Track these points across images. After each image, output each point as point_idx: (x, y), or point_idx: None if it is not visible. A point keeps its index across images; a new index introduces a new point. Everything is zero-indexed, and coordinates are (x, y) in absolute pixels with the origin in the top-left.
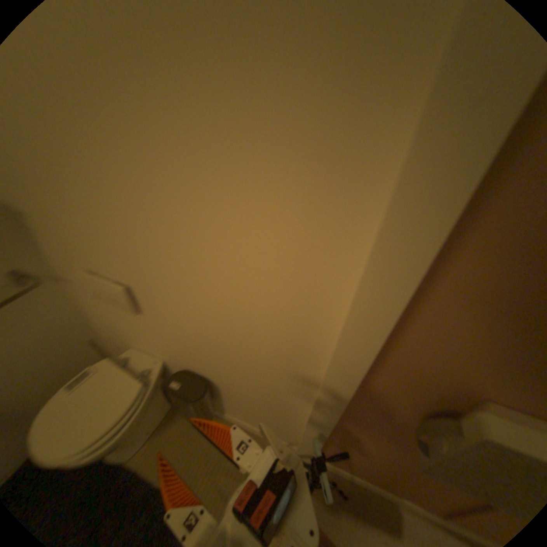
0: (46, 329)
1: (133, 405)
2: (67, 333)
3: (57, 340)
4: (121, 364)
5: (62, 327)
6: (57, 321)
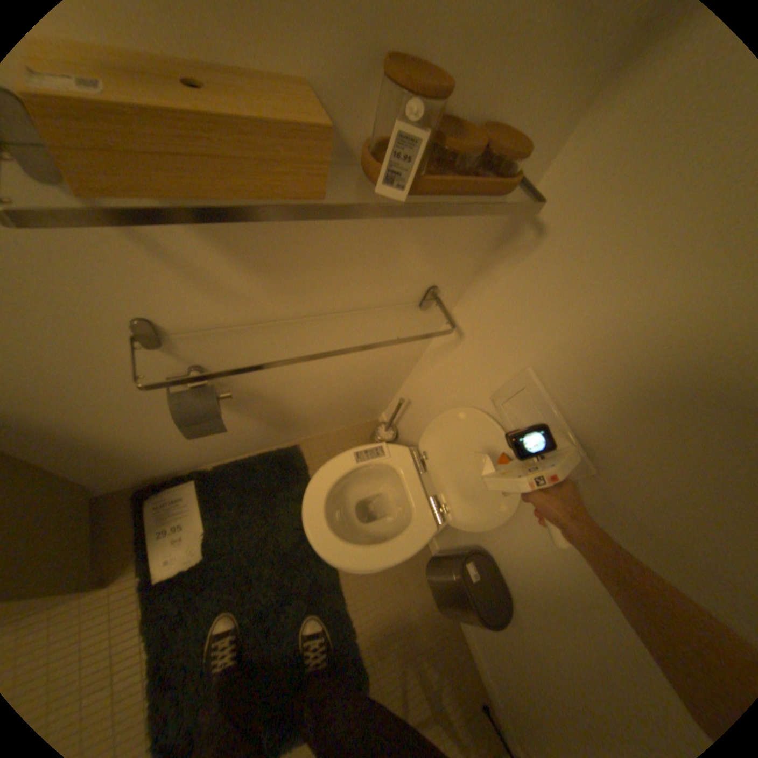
0: (388, 359)
1: (418, 547)
2: (394, 371)
3: (381, 373)
4: (421, 464)
5: (398, 363)
6: (402, 356)
